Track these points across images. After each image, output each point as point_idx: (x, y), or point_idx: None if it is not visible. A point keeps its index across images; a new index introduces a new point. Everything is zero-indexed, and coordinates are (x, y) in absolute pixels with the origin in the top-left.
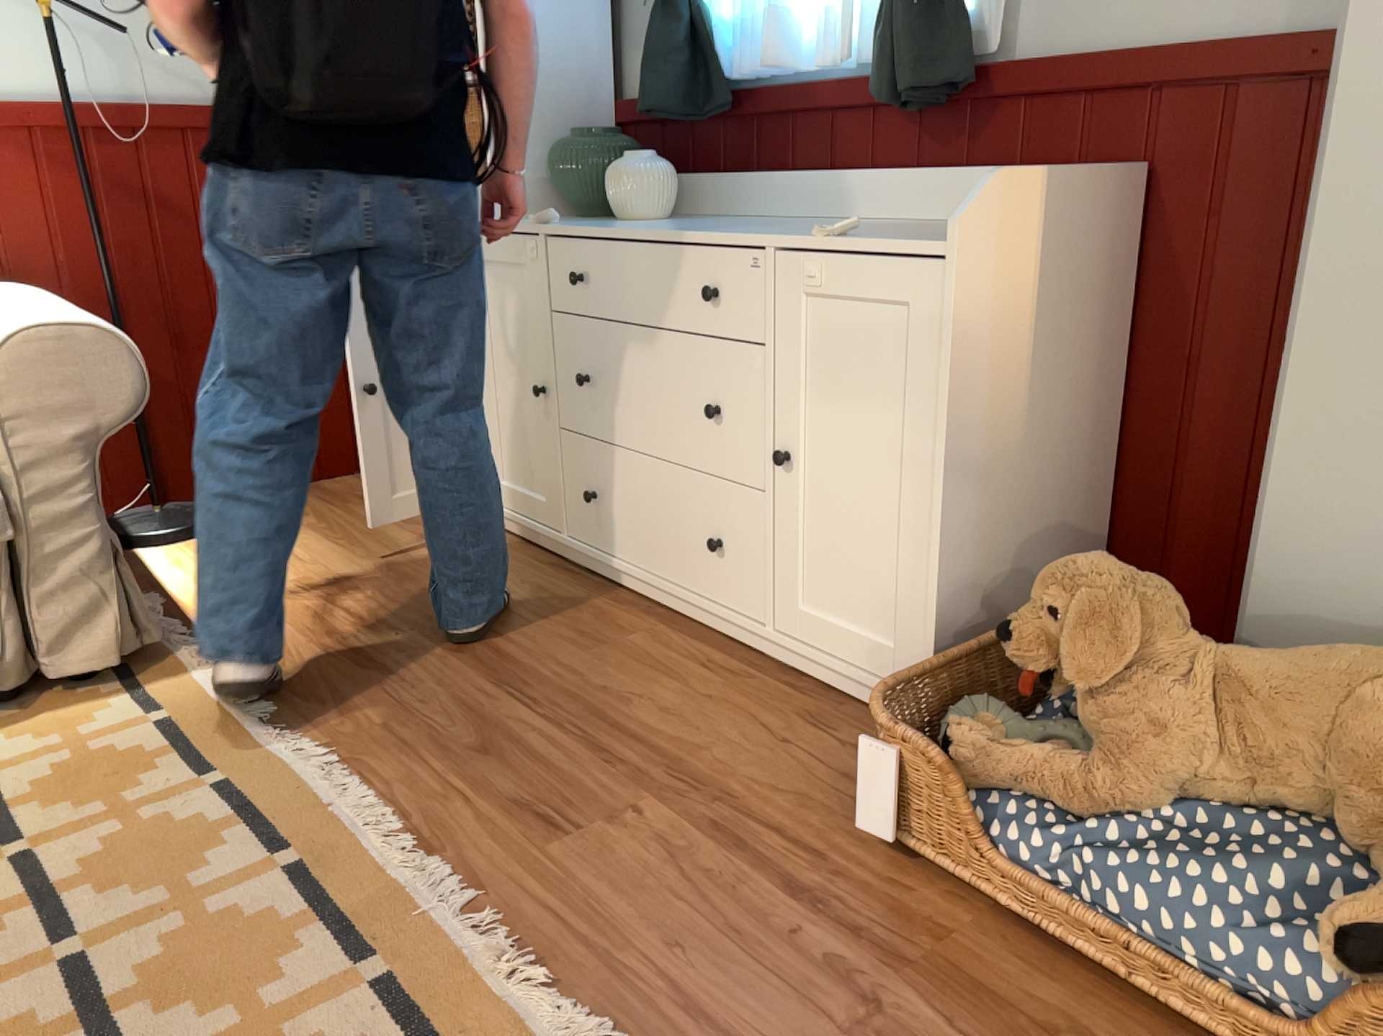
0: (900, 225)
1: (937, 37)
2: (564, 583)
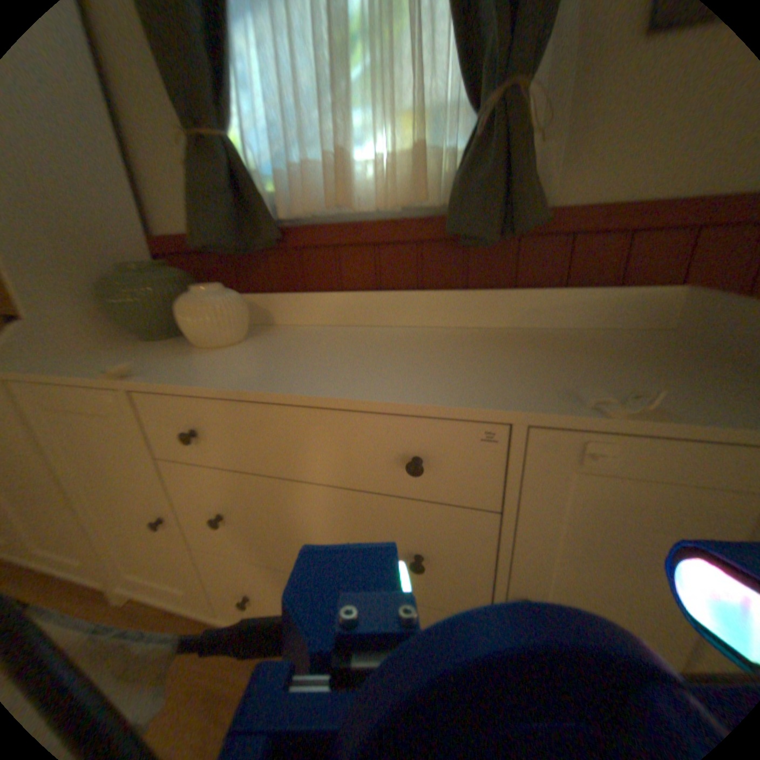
0: (482, 333)
1: (534, 178)
2: (237, 666)
